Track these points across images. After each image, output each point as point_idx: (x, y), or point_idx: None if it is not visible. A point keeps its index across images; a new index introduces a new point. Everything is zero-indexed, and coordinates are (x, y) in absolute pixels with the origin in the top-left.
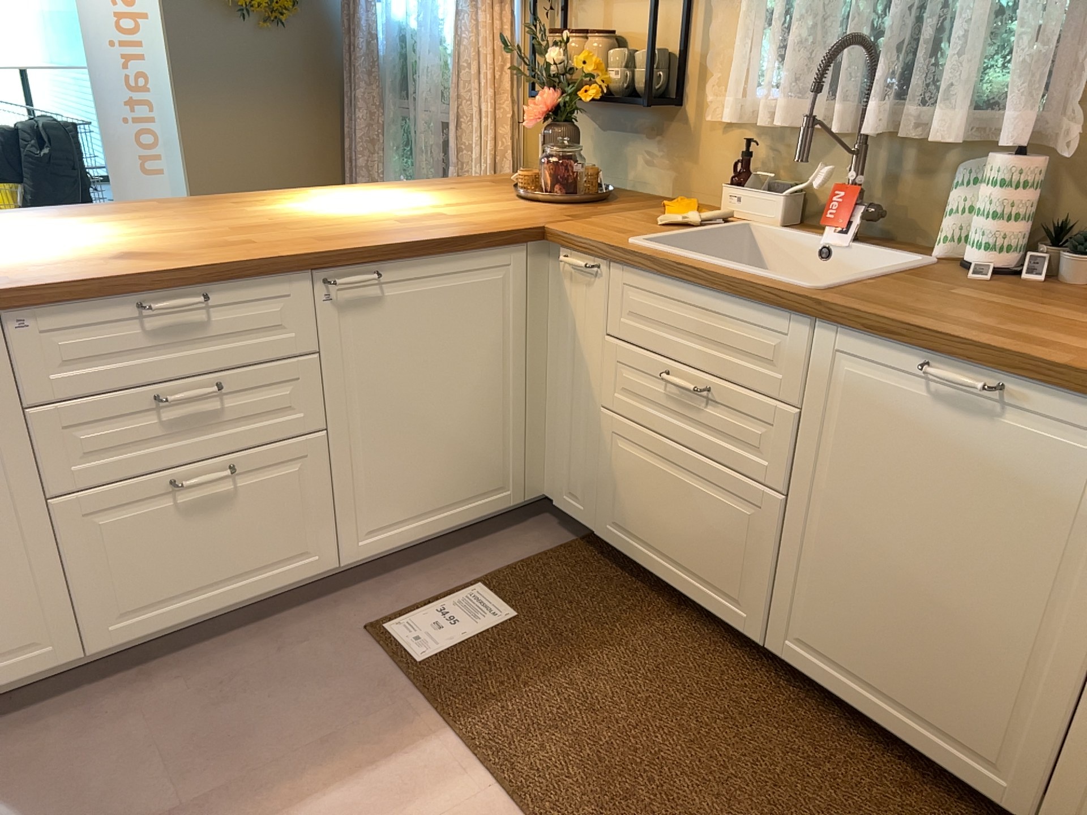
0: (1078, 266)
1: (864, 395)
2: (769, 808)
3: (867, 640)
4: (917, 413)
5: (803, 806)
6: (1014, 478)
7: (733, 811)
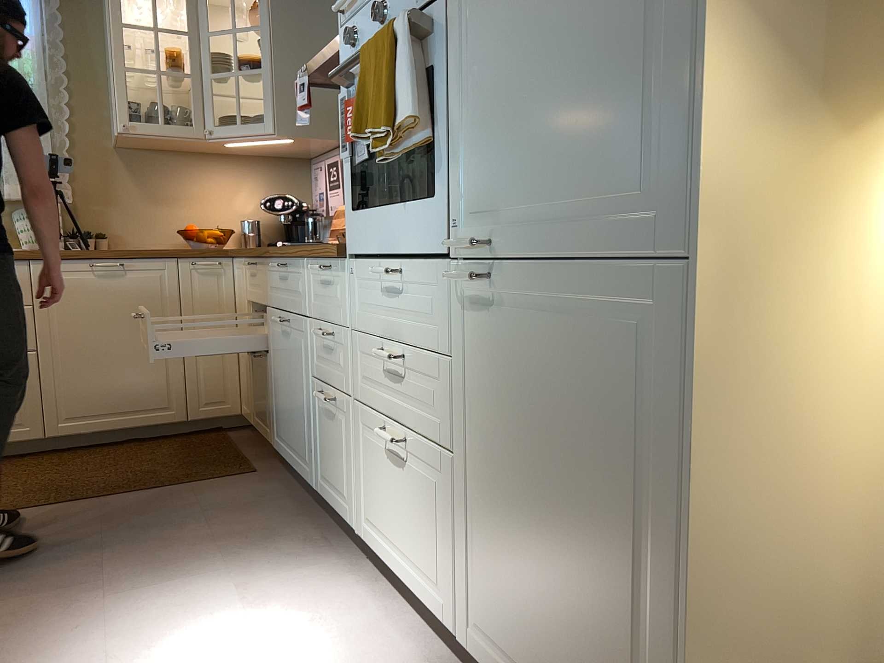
0: (91, 242)
1: (66, 286)
2: (109, 466)
3: (101, 394)
4: (92, 285)
5: (118, 461)
6: (137, 294)
7: (100, 472)
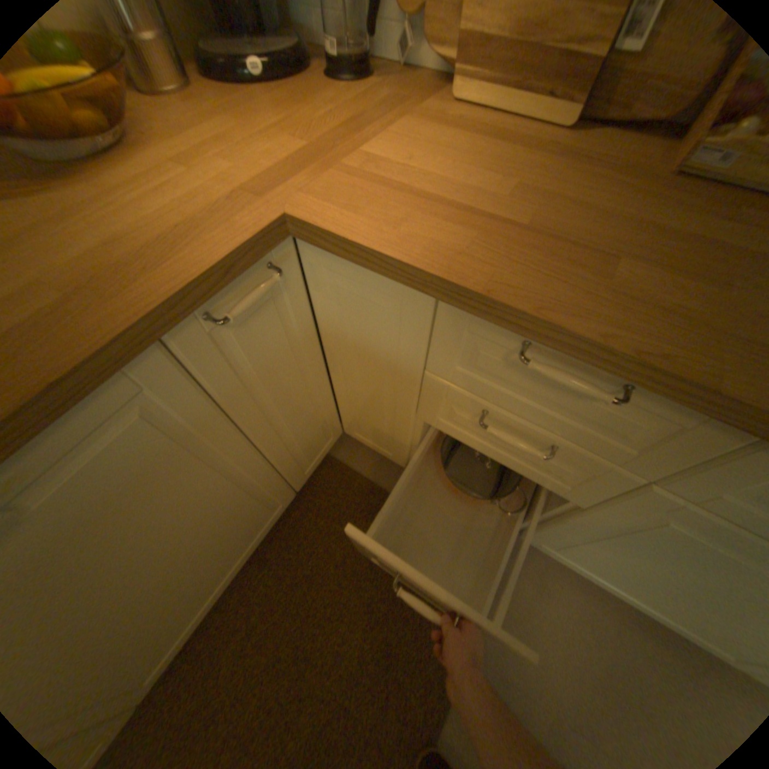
0: None
1: None
2: (300, 664)
3: (180, 610)
4: None
5: (292, 635)
6: (119, 495)
7: (309, 694)
